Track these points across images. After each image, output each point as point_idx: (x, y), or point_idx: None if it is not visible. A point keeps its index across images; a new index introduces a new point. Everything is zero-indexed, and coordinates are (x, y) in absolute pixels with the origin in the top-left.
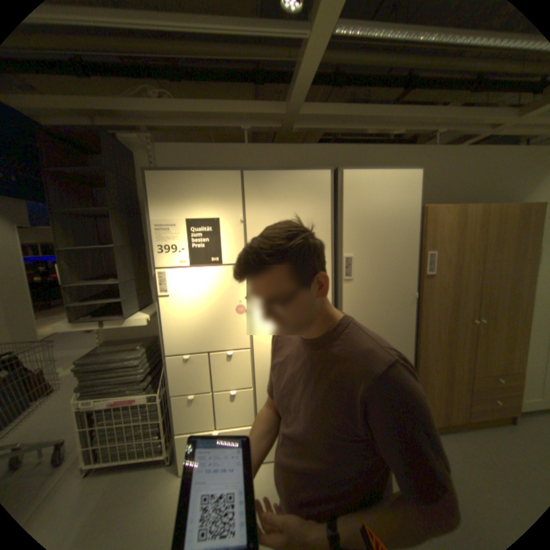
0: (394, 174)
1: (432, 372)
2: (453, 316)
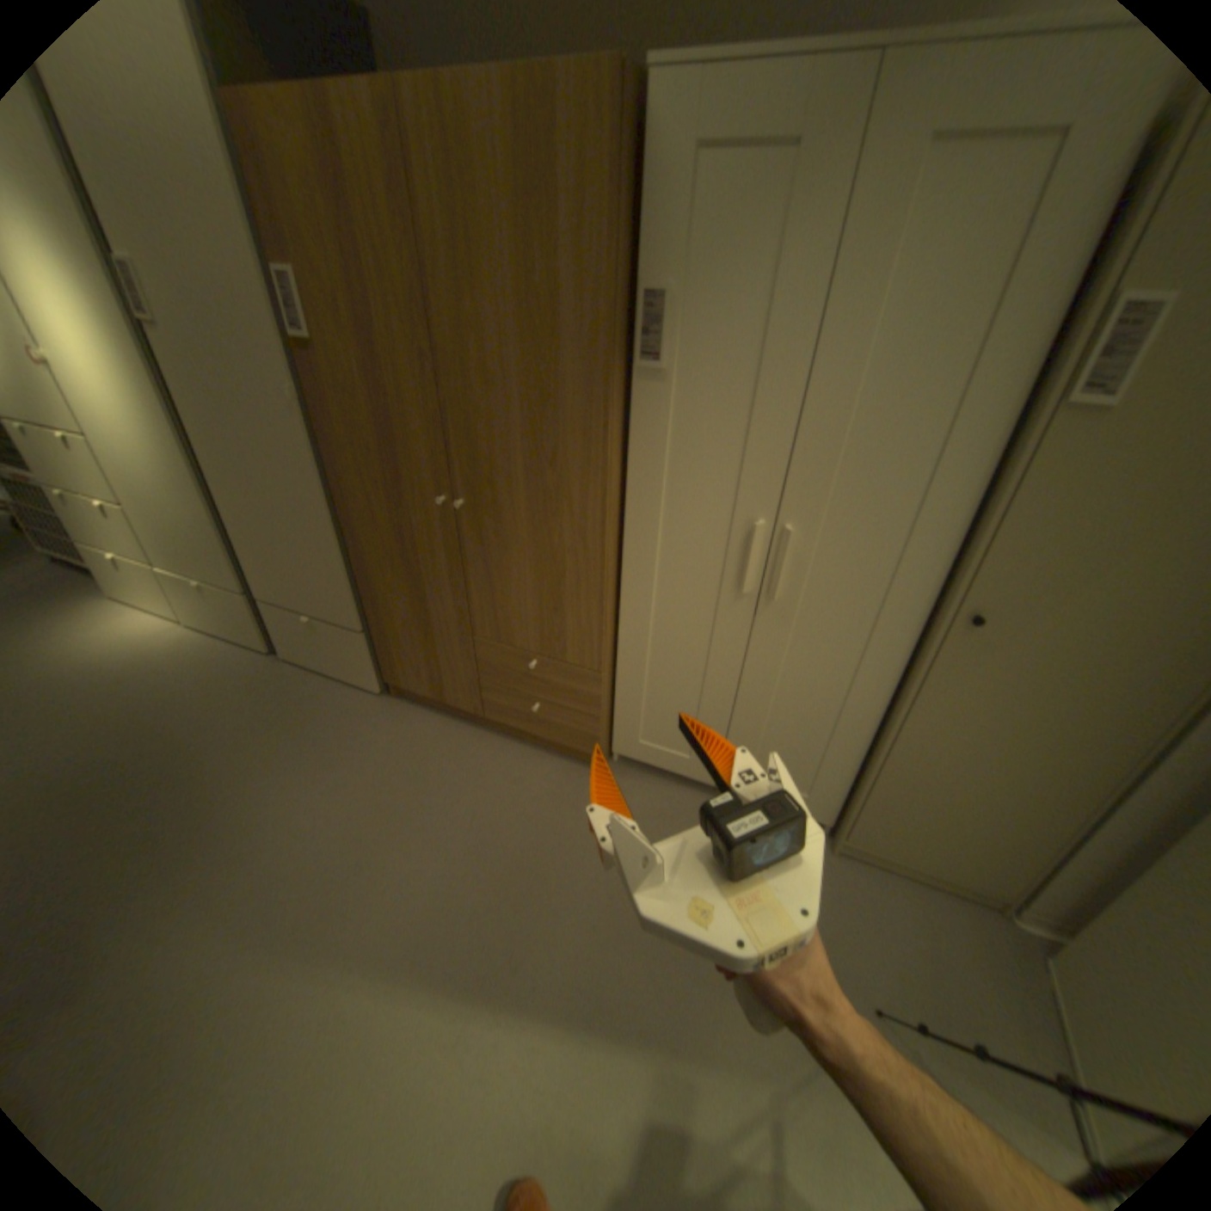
0: None
1: (381, 585)
2: (387, 468)
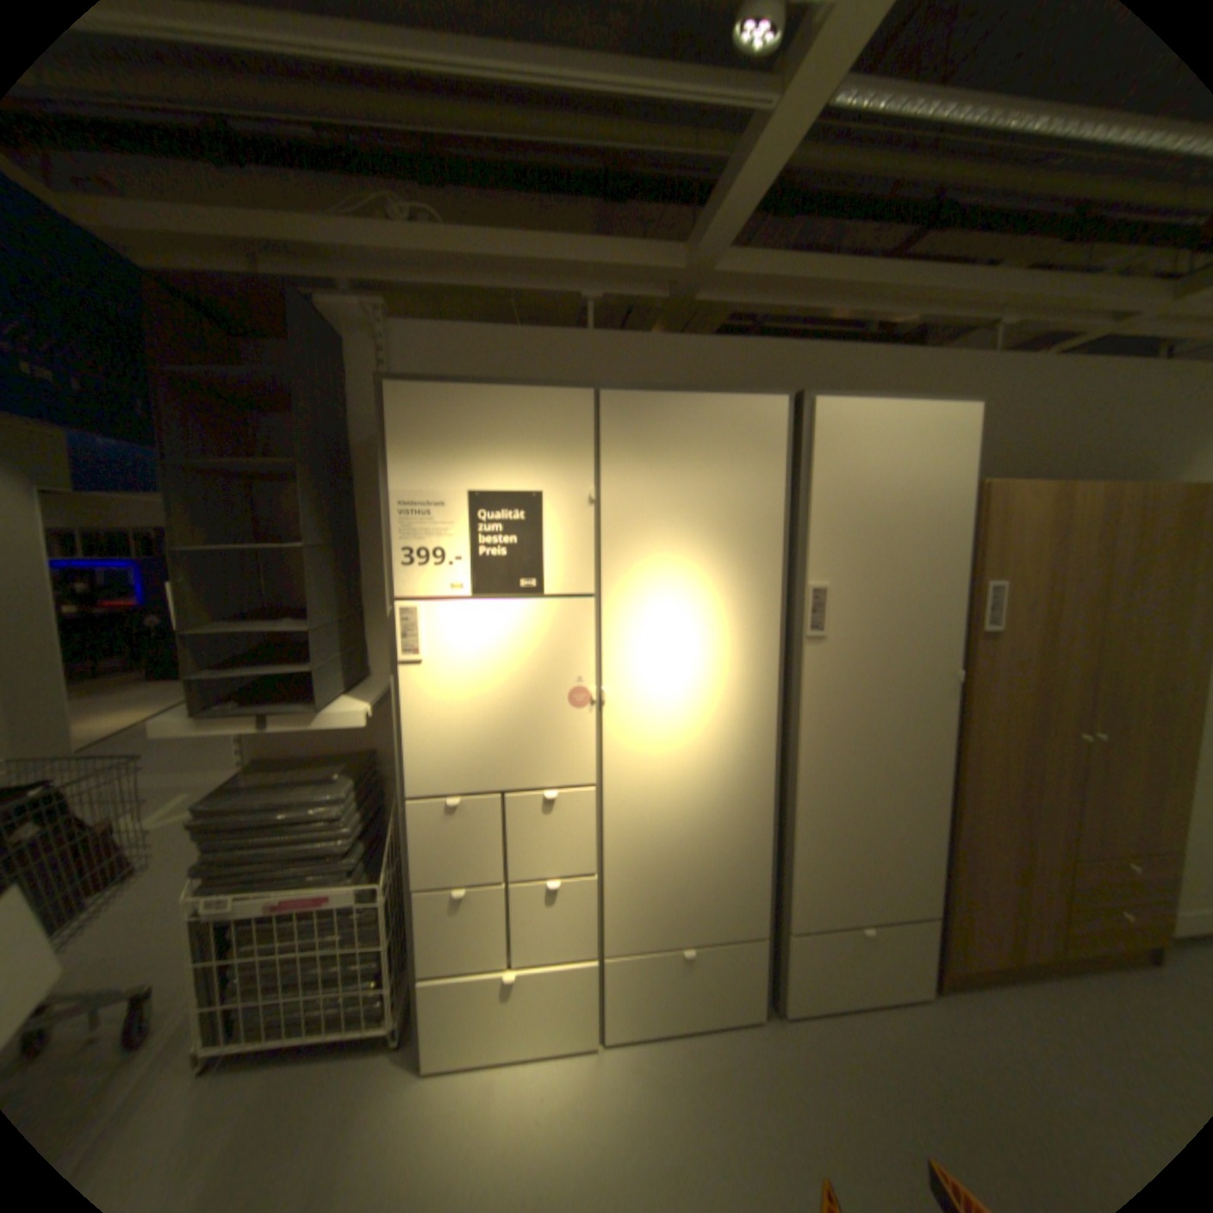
0: (923, 410)
1: (989, 847)
2: (1037, 724)
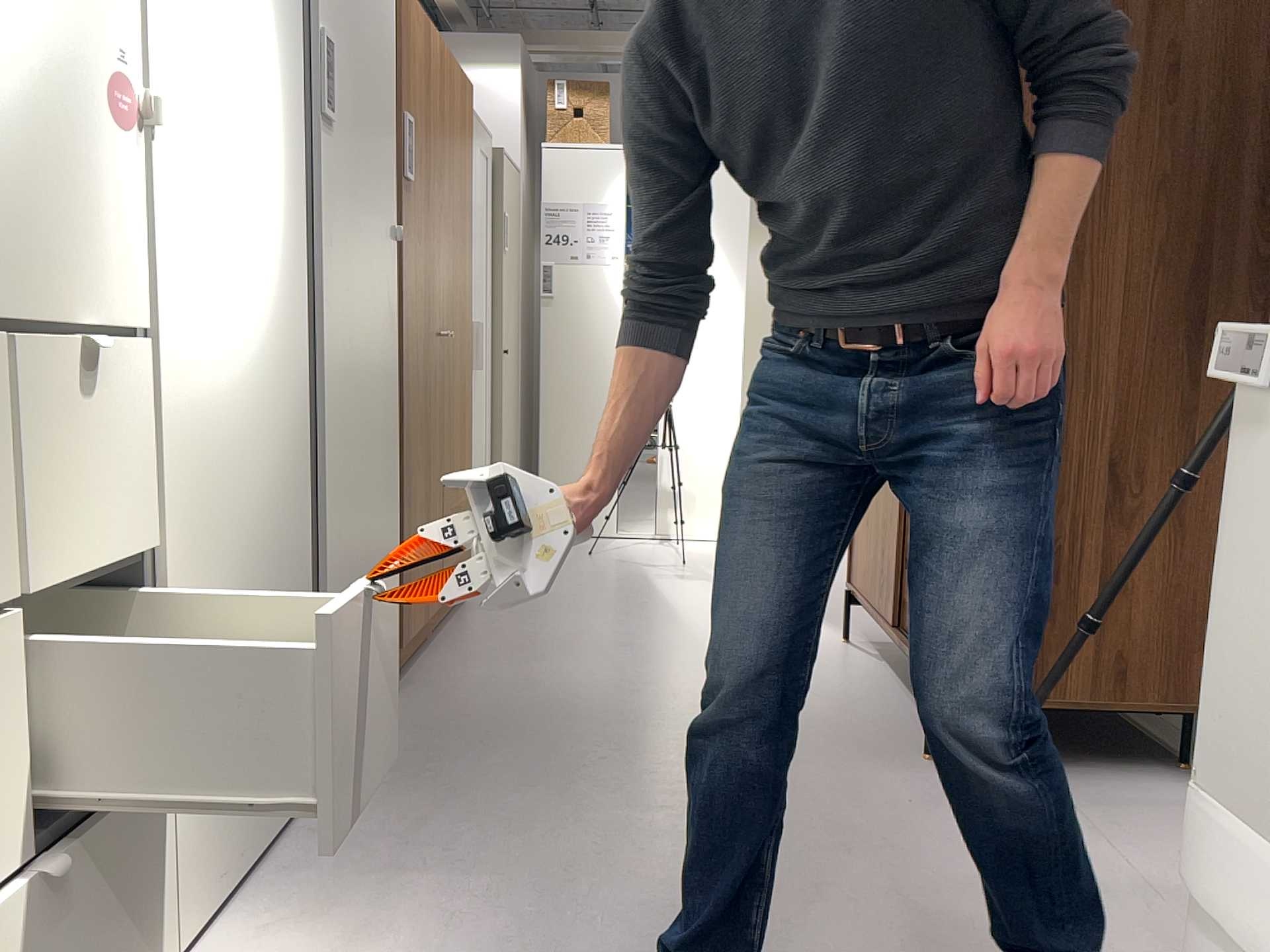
0: None
1: (412, 467)
2: (425, 311)
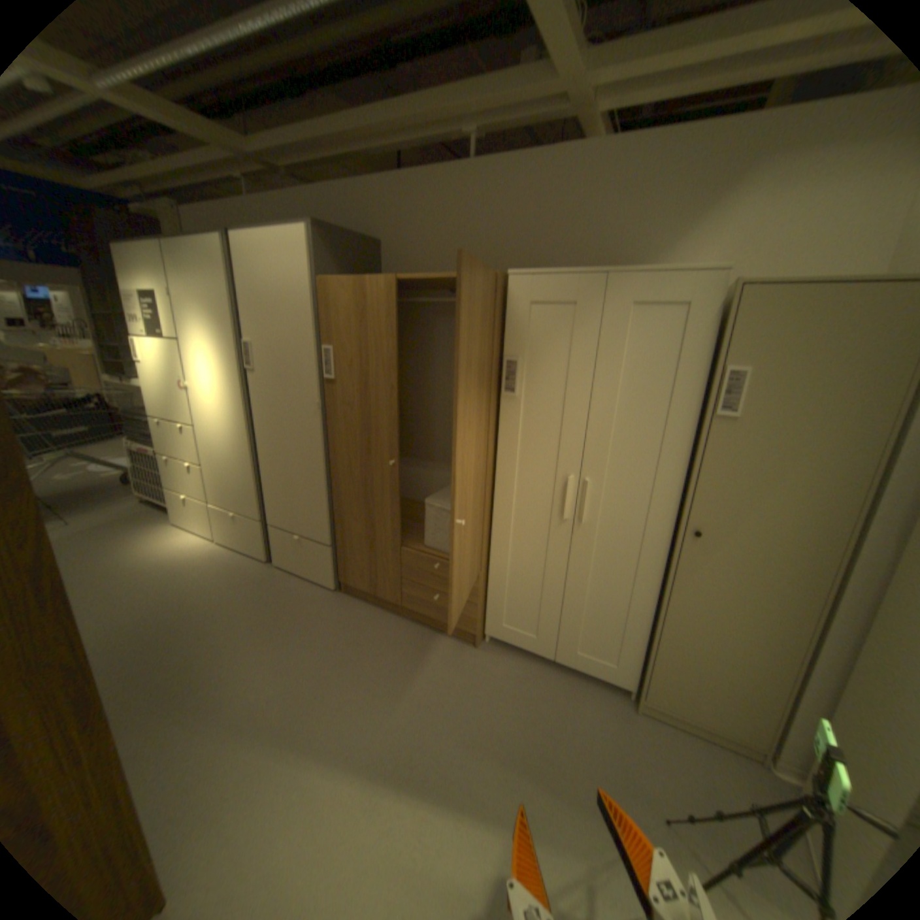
0: (275, 235)
1: (348, 515)
2: (364, 446)
